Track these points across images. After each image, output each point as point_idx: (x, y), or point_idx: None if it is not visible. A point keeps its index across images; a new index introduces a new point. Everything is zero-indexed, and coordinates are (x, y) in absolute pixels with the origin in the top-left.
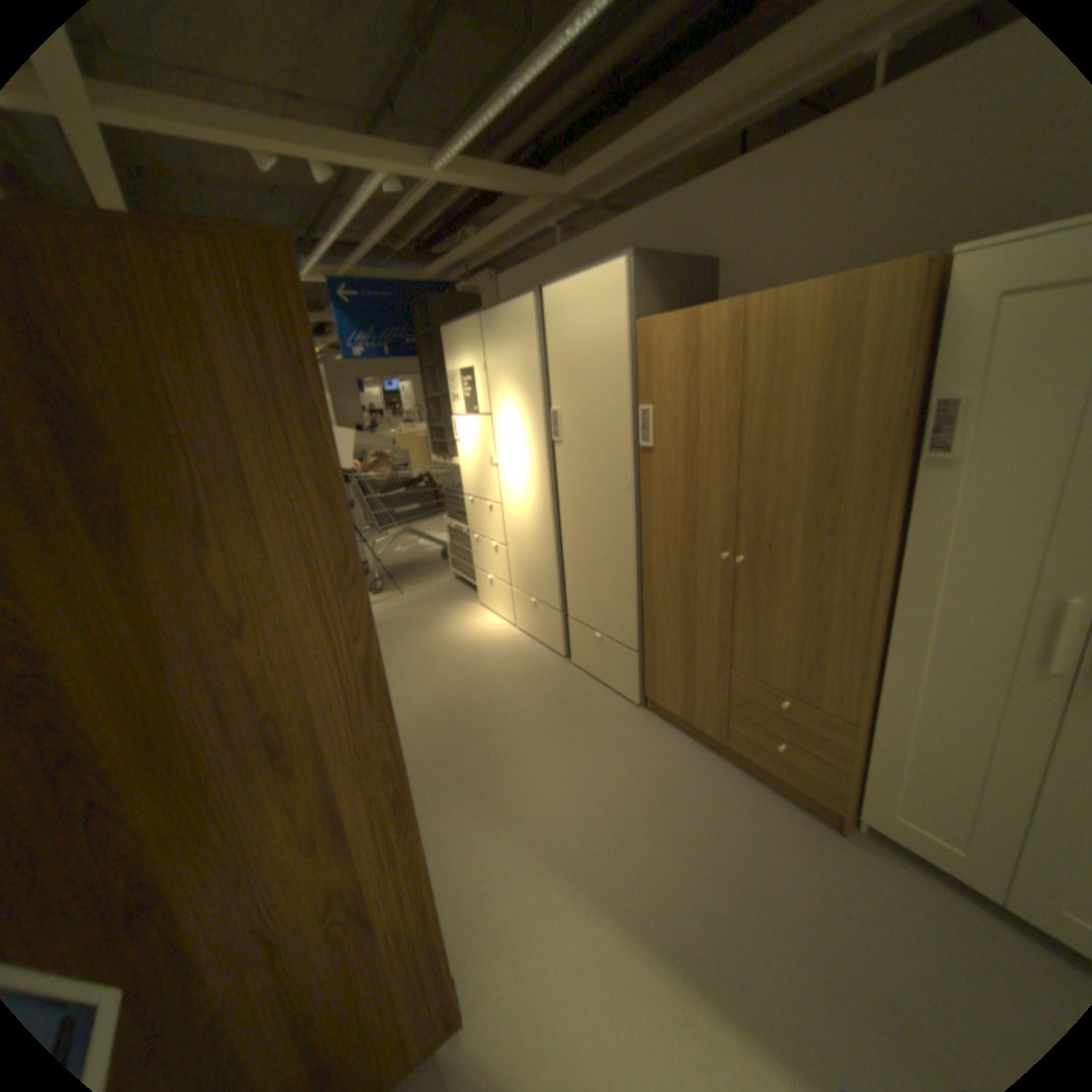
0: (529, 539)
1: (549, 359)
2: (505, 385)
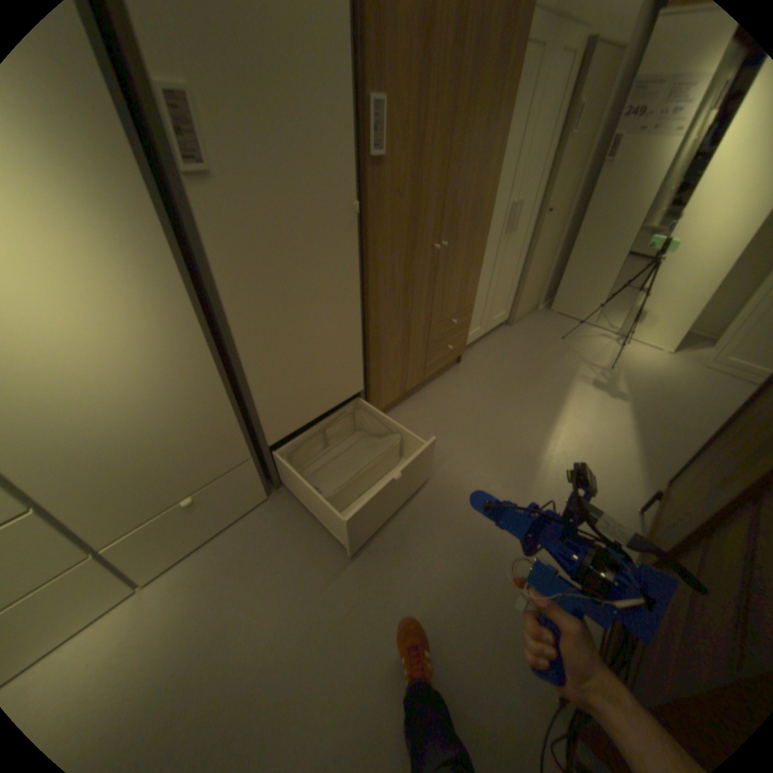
0: (135, 423)
1: None
2: None
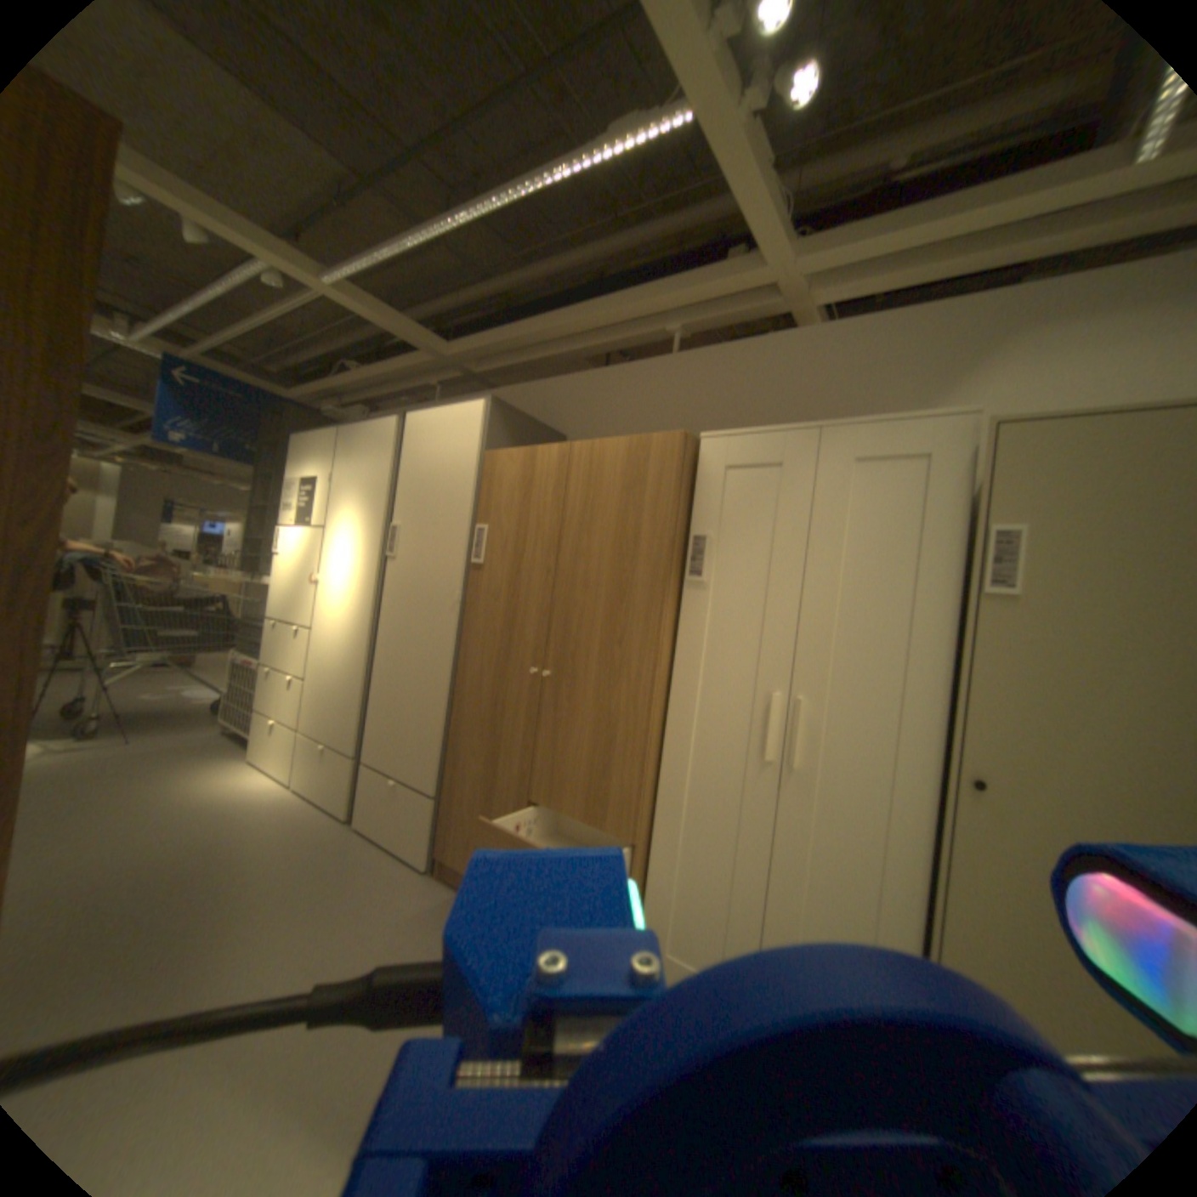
0: (330, 671)
1: (396, 481)
2: (344, 499)
